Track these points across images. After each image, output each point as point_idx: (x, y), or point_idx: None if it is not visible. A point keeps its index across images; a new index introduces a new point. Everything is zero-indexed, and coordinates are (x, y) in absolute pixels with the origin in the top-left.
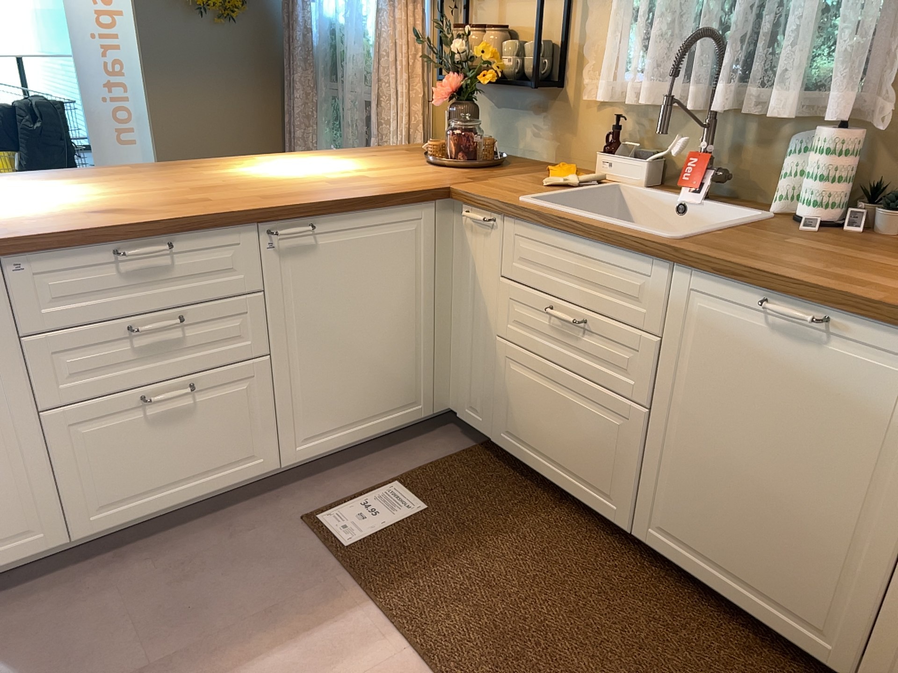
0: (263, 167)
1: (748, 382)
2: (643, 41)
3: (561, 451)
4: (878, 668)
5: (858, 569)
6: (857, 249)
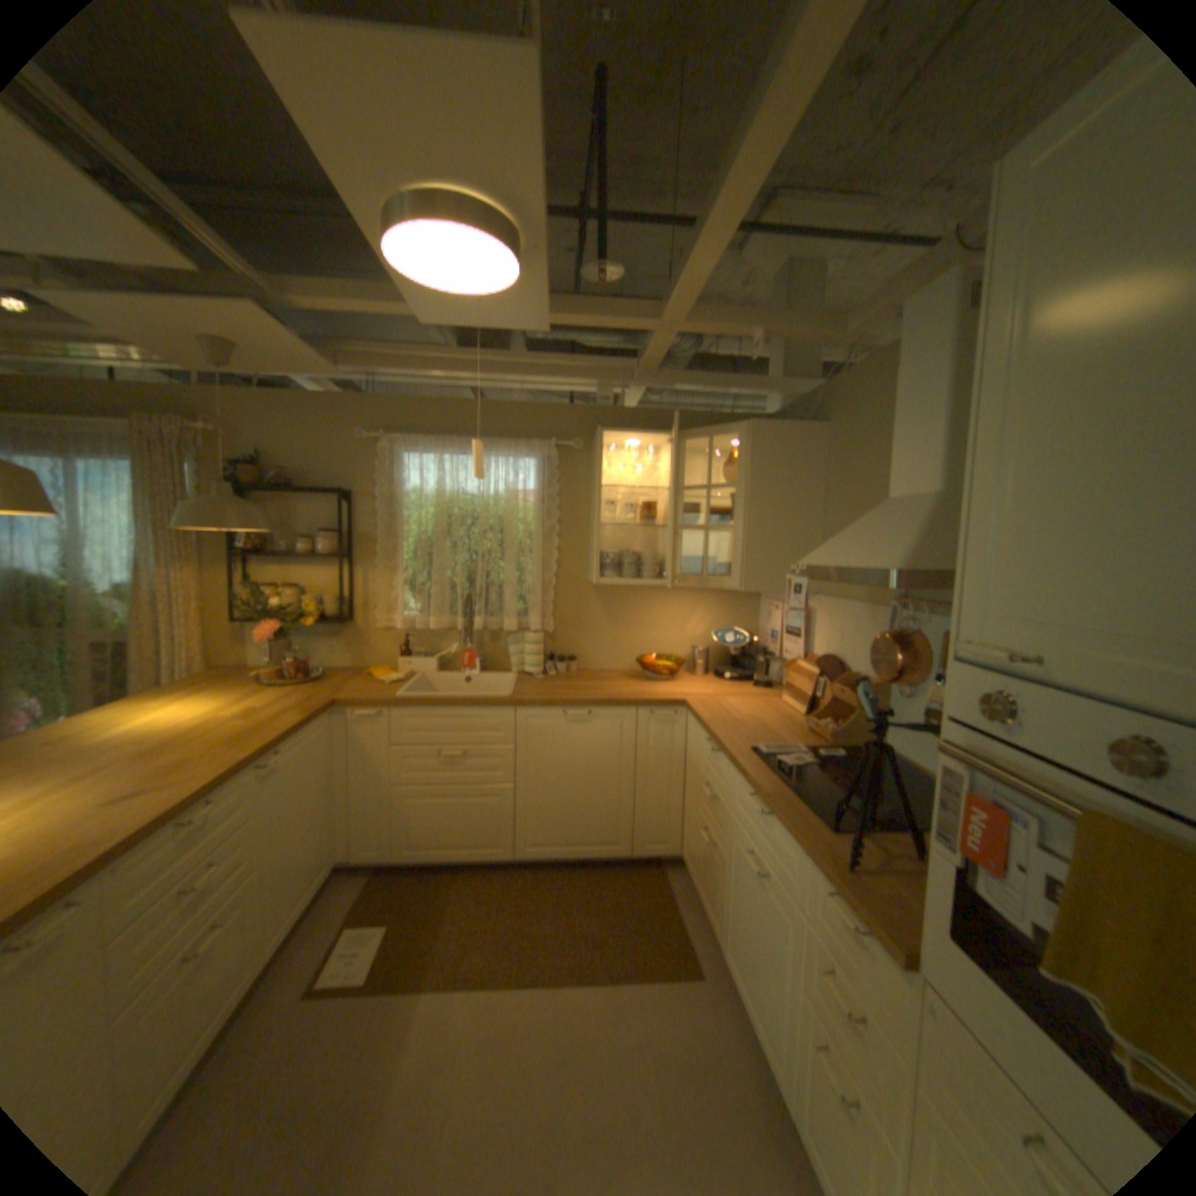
0: (129, 725)
1: (563, 749)
2: (424, 596)
3: (457, 838)
4: (638, 843)
5: (623, 806)
6: (566, 681)
